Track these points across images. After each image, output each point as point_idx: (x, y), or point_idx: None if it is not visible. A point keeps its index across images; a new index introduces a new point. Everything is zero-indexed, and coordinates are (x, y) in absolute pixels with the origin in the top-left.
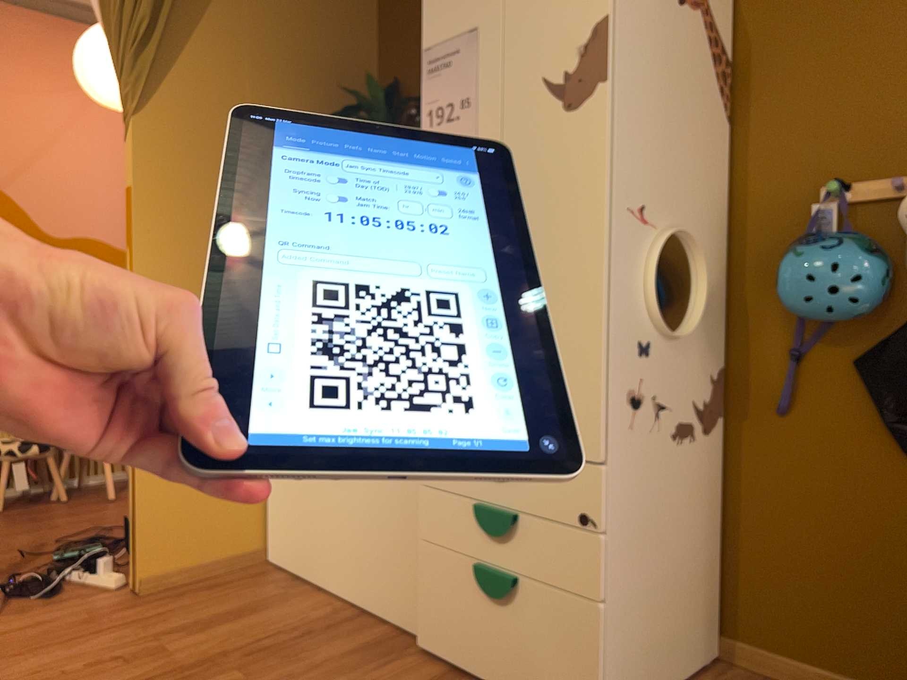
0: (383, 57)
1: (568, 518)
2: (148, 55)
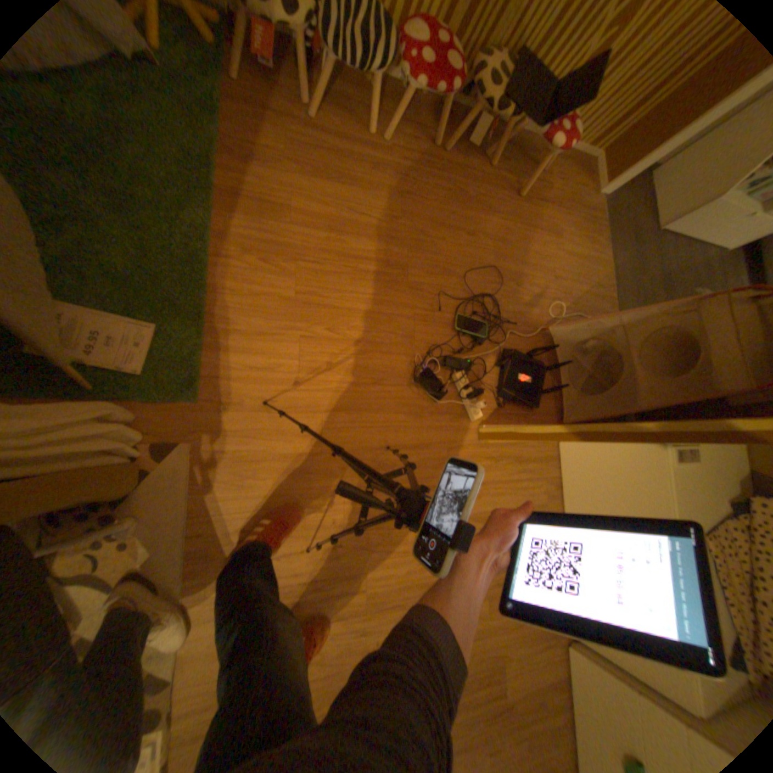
0: None
1: None
2: None
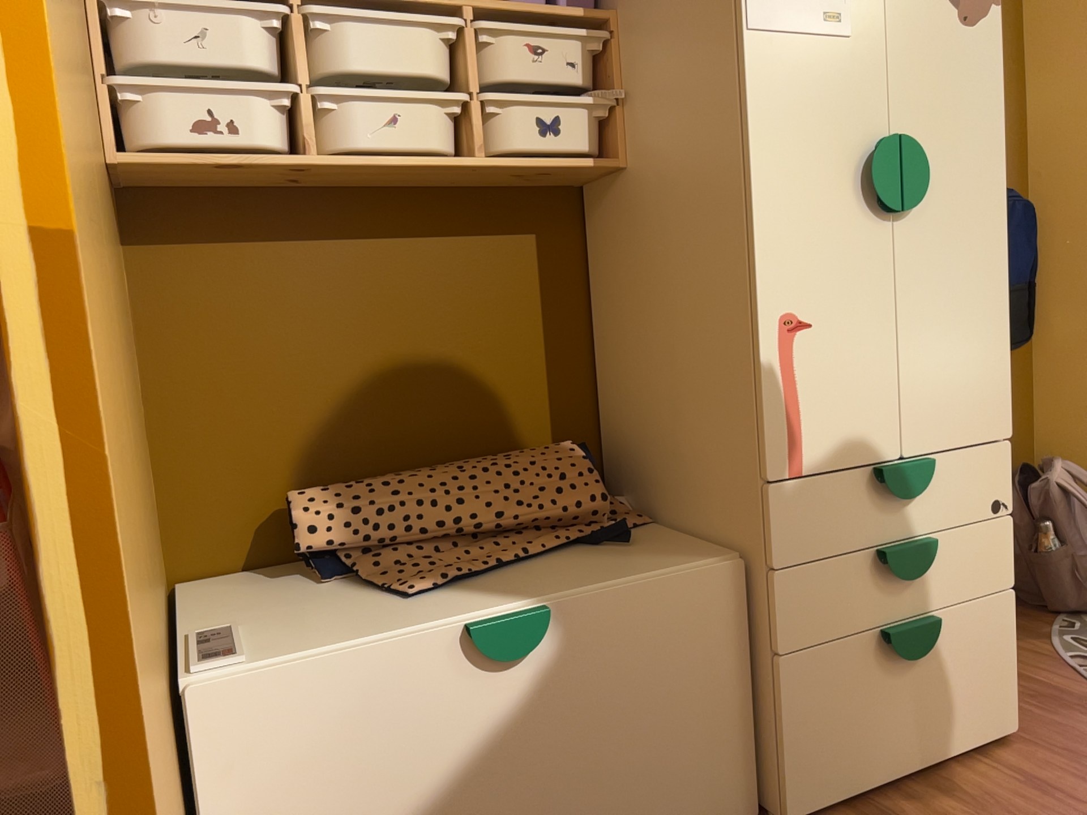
0: None
1: (982, 511)
2: None
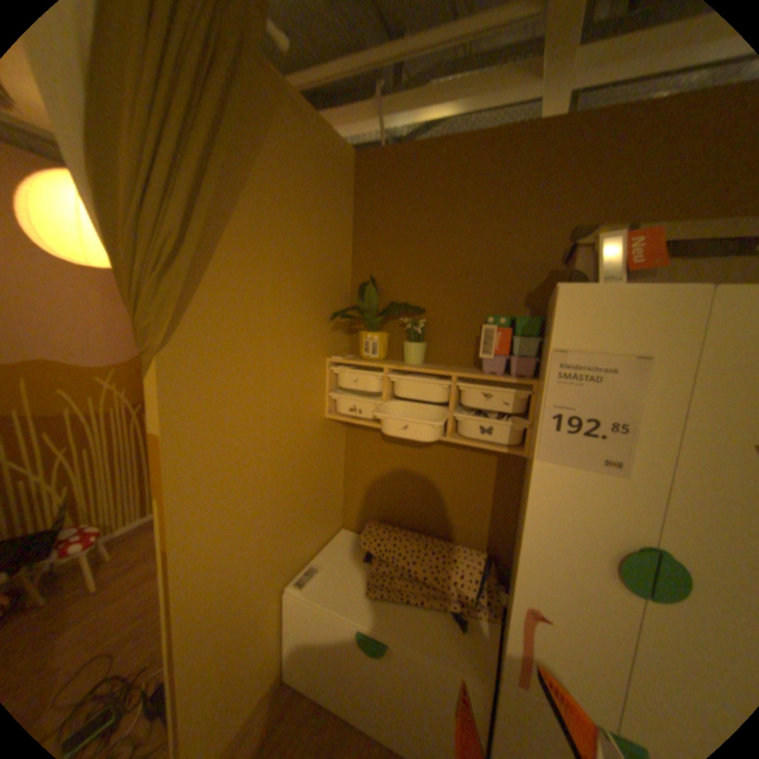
0: (358, 253)
1: None
2: (174, 276)
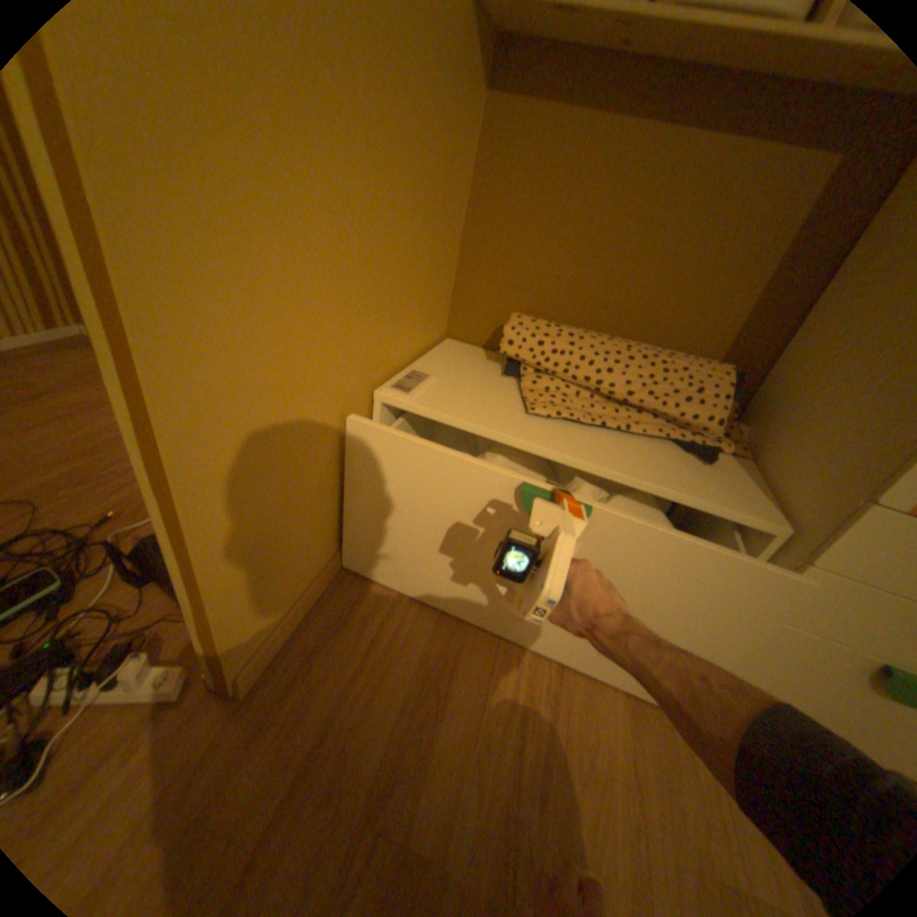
0: None
1: None
2: None
